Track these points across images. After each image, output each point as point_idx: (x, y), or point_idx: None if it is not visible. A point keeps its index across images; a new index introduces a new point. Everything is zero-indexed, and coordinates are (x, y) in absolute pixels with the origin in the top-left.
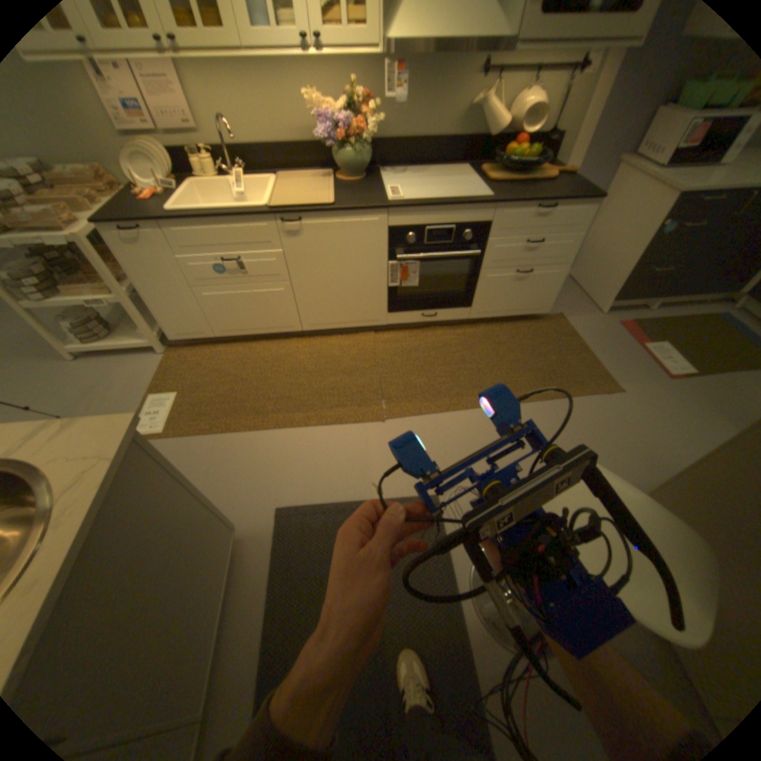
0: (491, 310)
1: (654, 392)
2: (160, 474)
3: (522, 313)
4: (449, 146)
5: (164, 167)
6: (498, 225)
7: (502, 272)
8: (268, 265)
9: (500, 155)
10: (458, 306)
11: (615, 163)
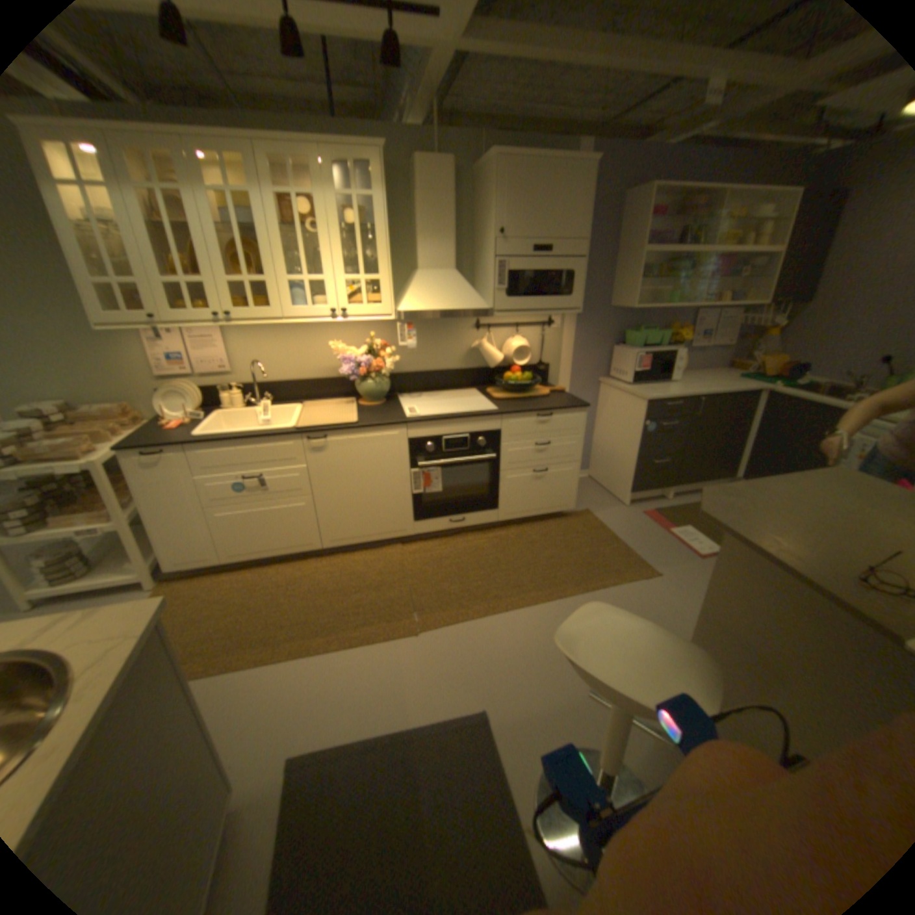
0: (521, 512)
1: (694, 576)
2: (175, 676)
3: (552, 513)
4: (460, 379)
5: (199, 404)
6: (509, 435)
7: (523, 475)
8: (294, 482)
9: (503, 384)
10: (488, 511)
11: (600, 386)
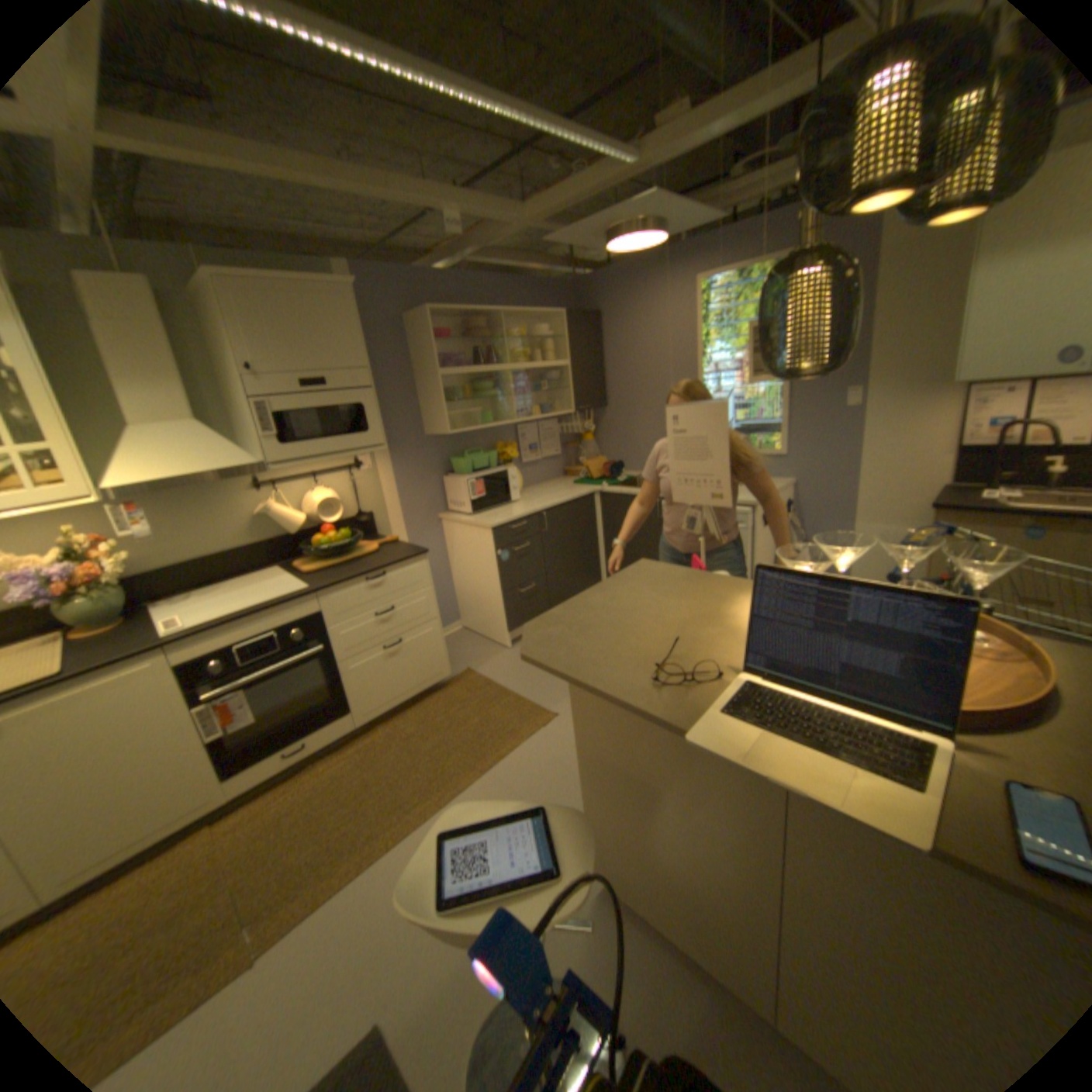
0: (377, 705)
1: None
2: None
3: (418, 691)
4: (242, 557)
5: None
6: (329, 614)
7: (364, 657)
8: None
9: (308, 550)
10: (329, 722)
11: (436, 524)
